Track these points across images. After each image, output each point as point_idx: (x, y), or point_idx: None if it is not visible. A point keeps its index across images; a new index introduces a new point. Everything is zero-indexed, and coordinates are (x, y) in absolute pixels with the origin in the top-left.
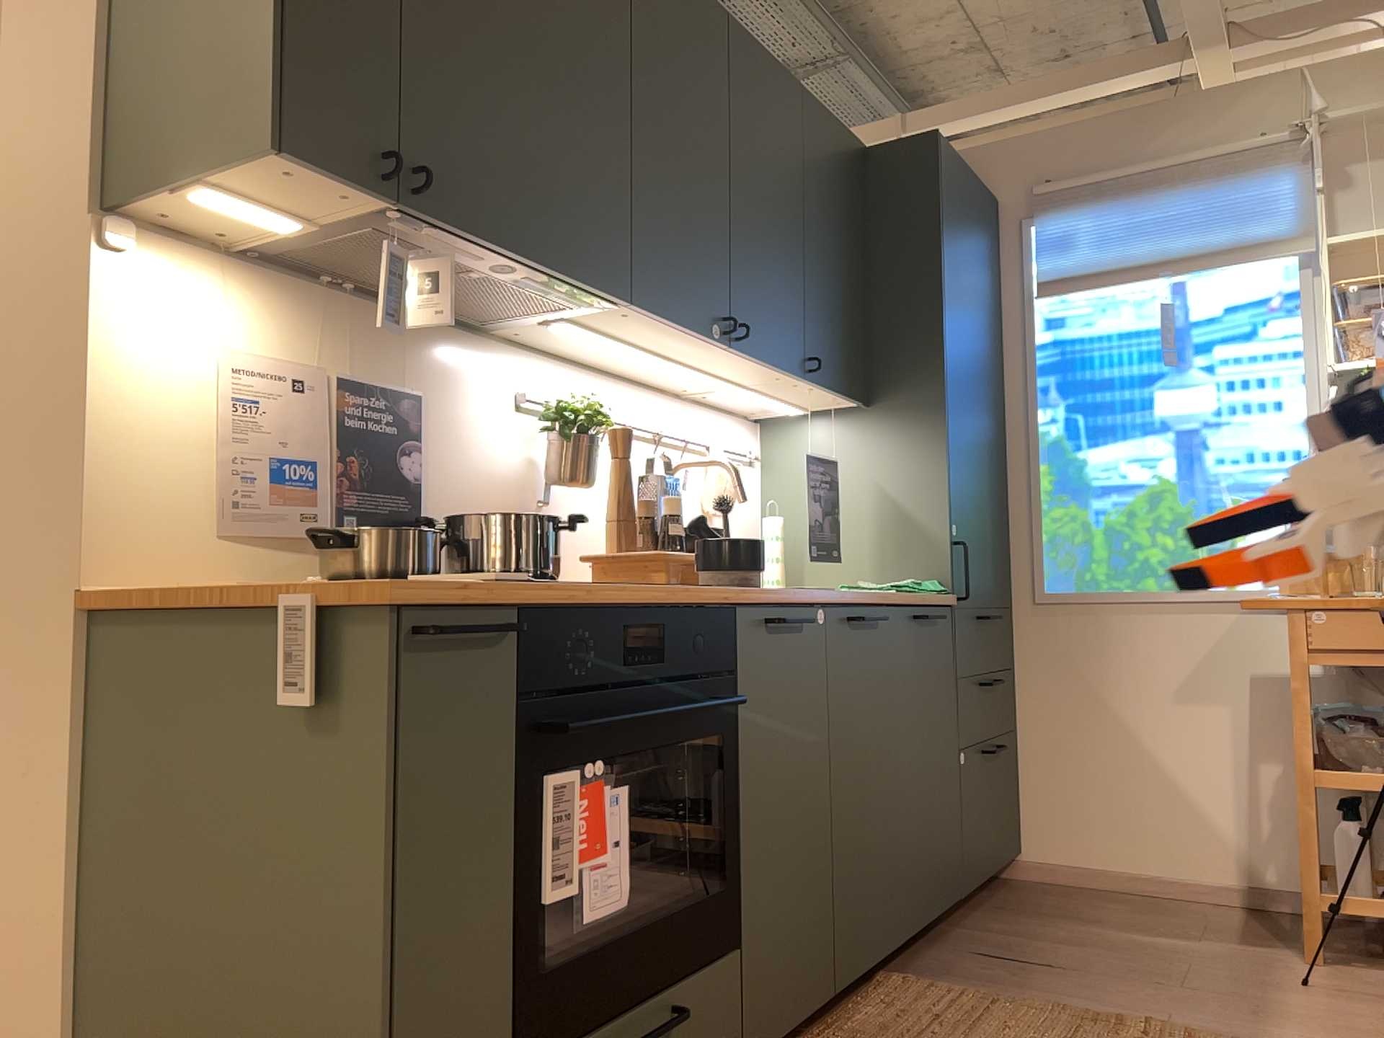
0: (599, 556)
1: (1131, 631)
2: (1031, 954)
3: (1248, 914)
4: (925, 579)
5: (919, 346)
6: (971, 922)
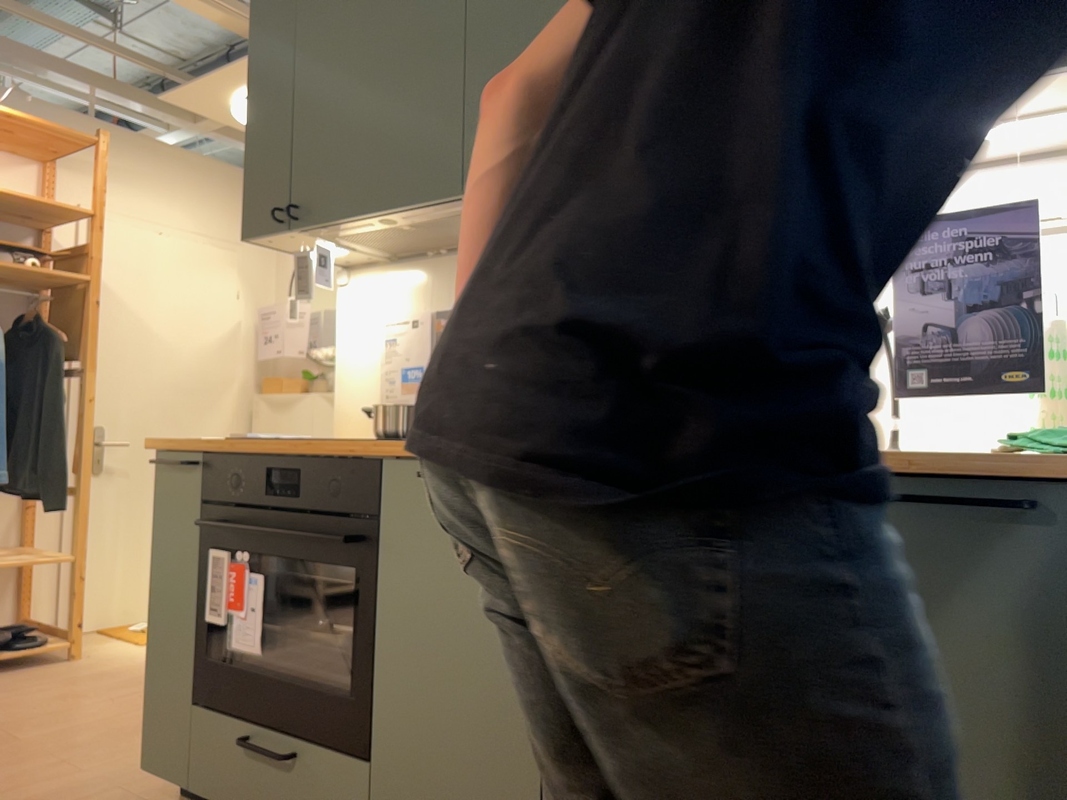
0: None
1: None
2: None
3: None
4: None
5: None
6: None
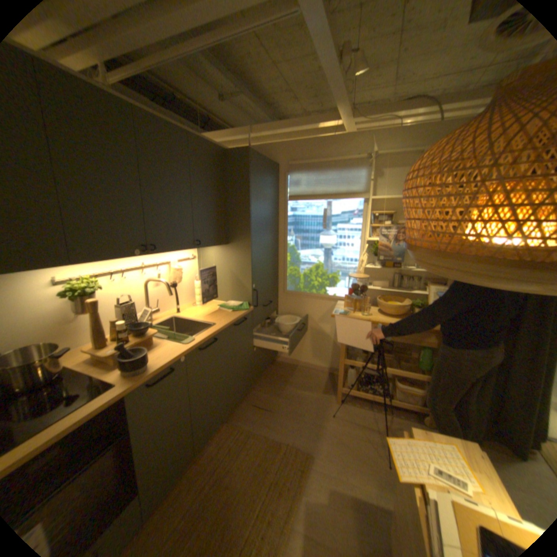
0: (87, 353)
1: (308, 303)
2: (267, 405)
3: (328, 377)
4: (244, 301)
5: (242, 227)
6: (257, 387)
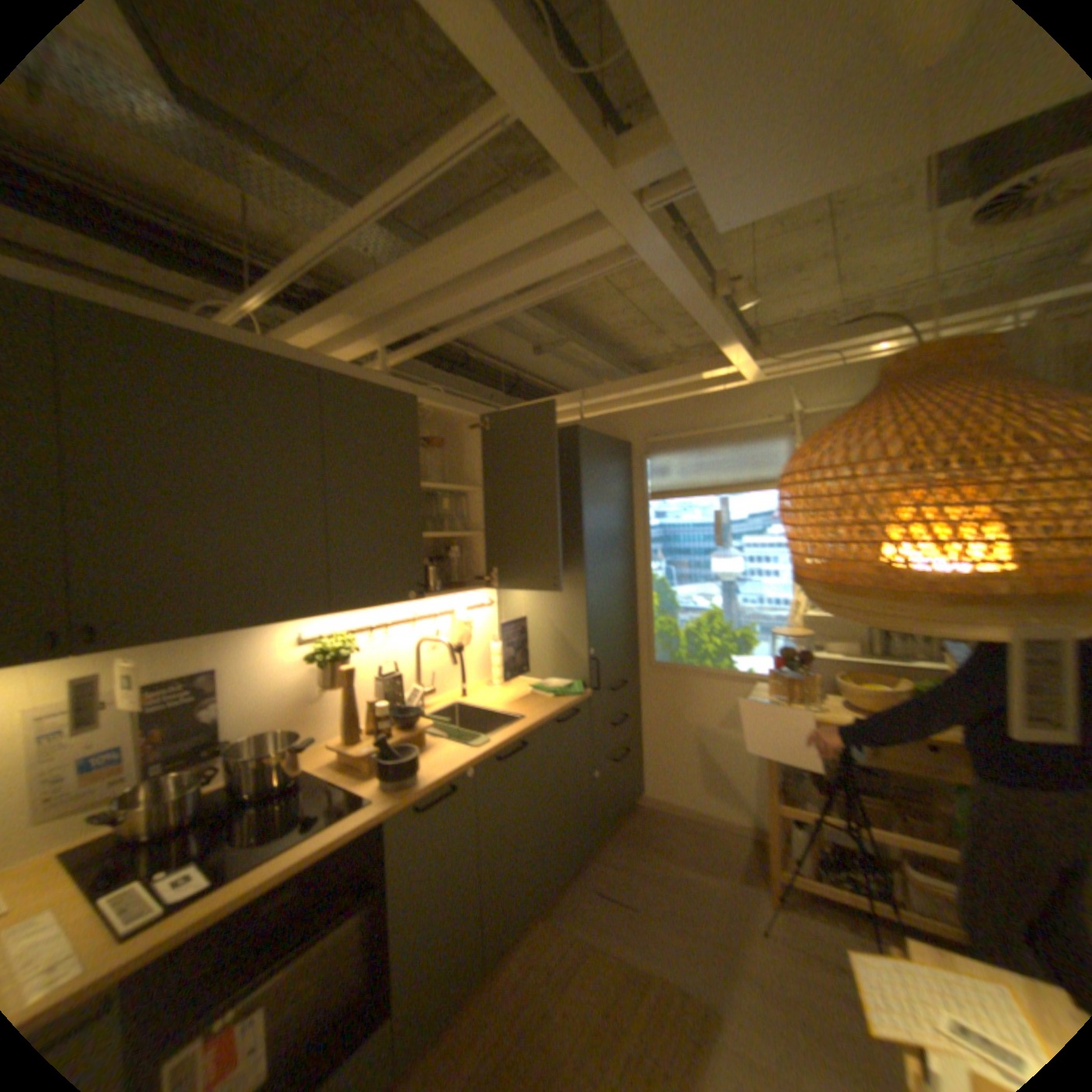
0: (334, 751)
1: (699, 688)
2: (624, 896)
3: (754, 849)
4: (576, 680)
5: (571, 550)
6: (603, 857)
